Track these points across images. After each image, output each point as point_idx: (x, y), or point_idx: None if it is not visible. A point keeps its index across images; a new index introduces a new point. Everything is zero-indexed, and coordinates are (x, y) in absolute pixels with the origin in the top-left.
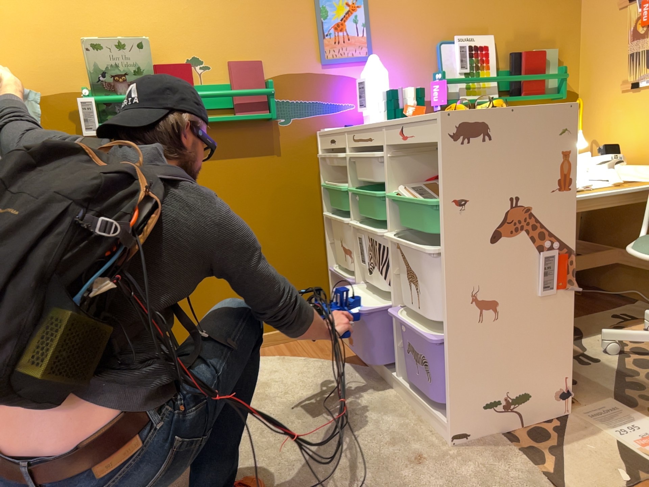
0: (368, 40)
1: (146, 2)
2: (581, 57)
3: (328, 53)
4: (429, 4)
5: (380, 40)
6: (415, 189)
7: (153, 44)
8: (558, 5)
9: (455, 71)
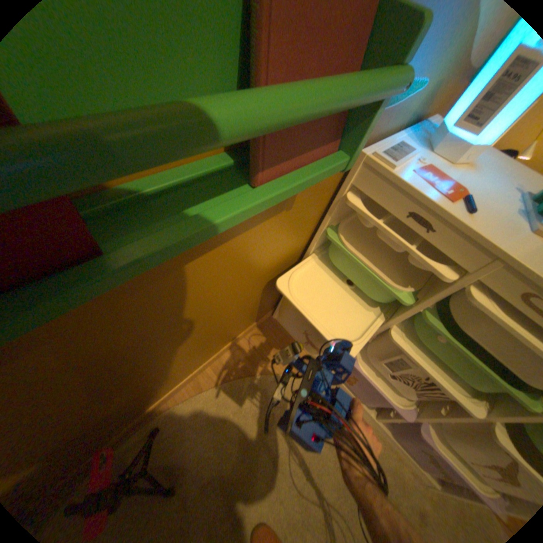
0: None
1: None
2: None
3: None
4: None
5: None
6: None
7: None
8: None
9: None
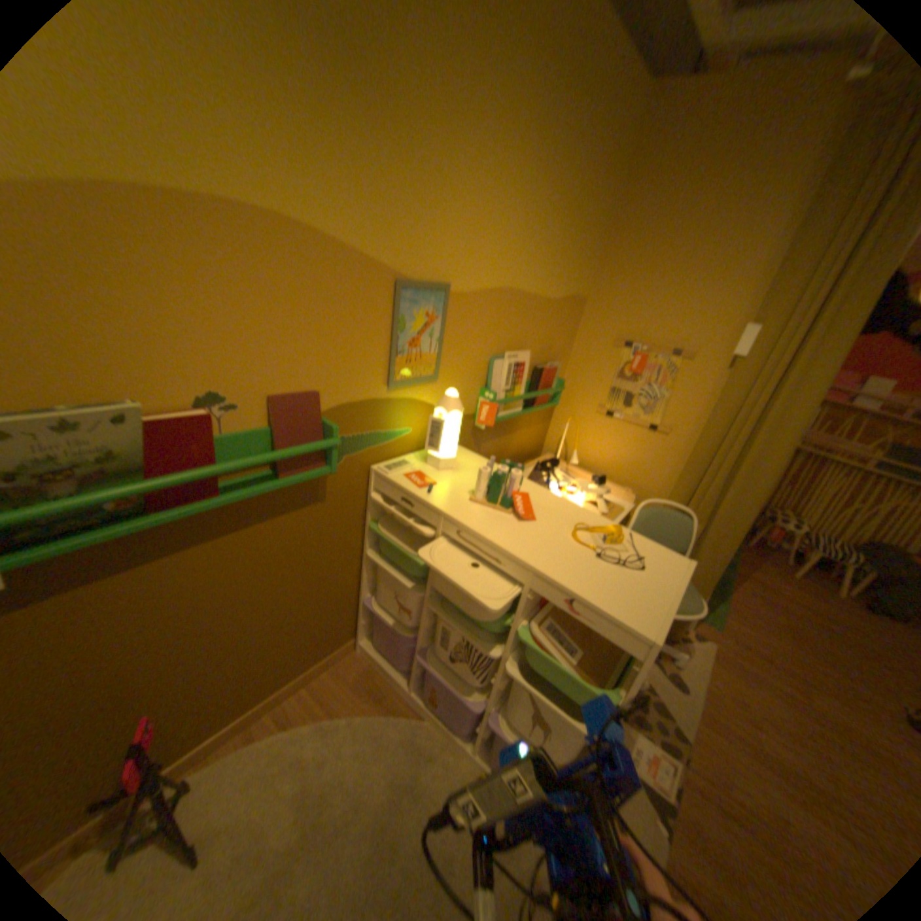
0: (439, 358)
1: (108, 292)
2: (569, 367)
3: (398, 375)
4: (495, 317)
5: (448, 357)
6: (551, 627)
7: (126, 375)
8: (570, 322)
9: (500, 388)
